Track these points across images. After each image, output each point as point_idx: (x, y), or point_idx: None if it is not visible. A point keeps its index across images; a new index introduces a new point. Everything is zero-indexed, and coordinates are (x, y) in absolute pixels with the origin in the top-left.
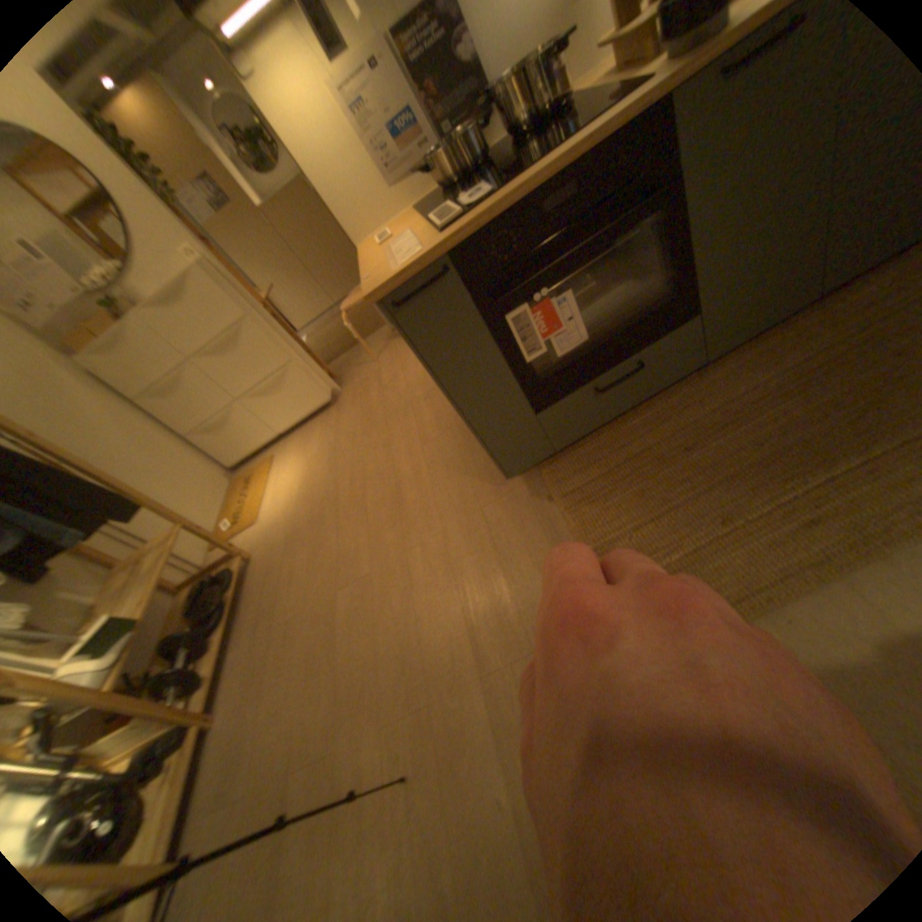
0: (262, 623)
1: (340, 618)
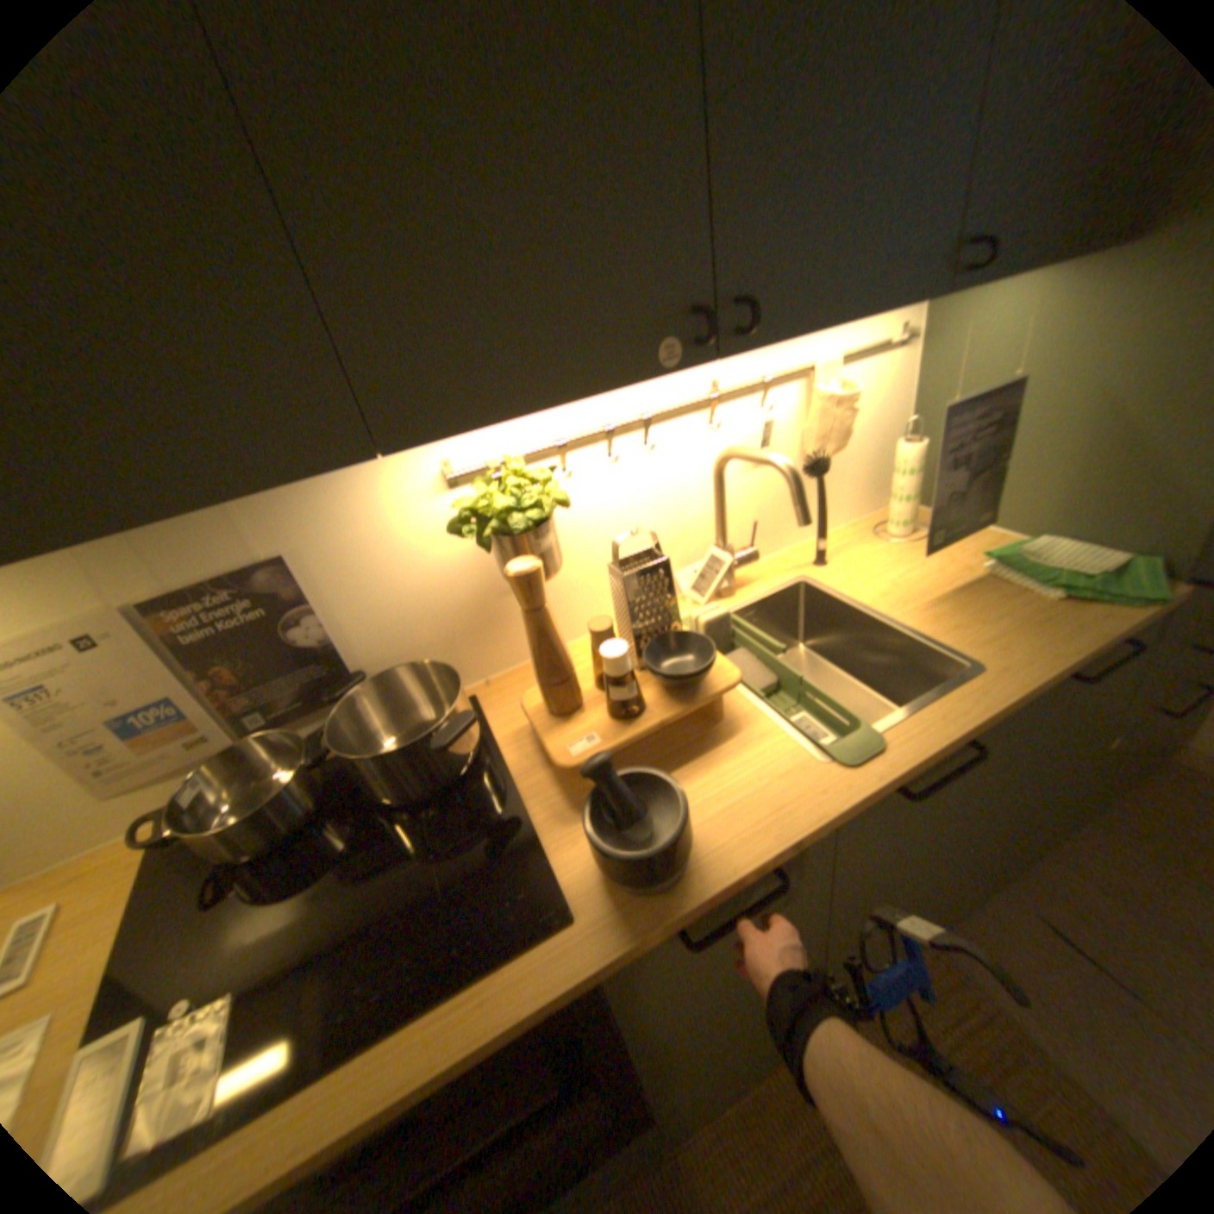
0: None
1: None
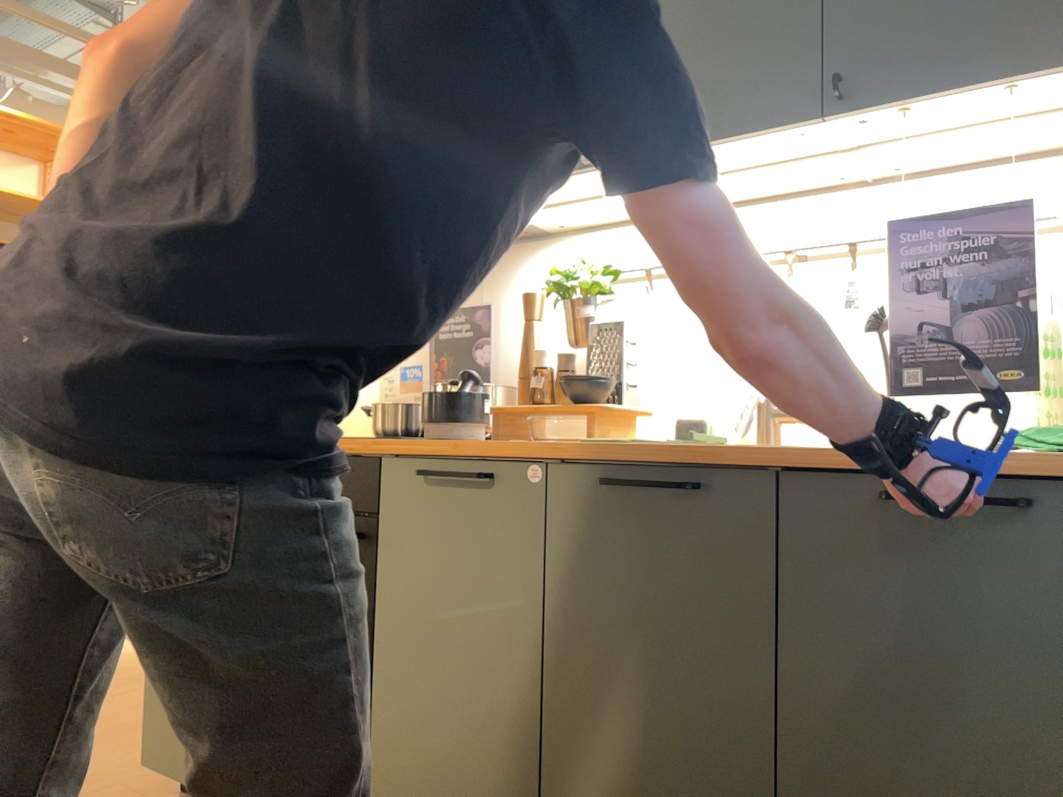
0: None
1: None
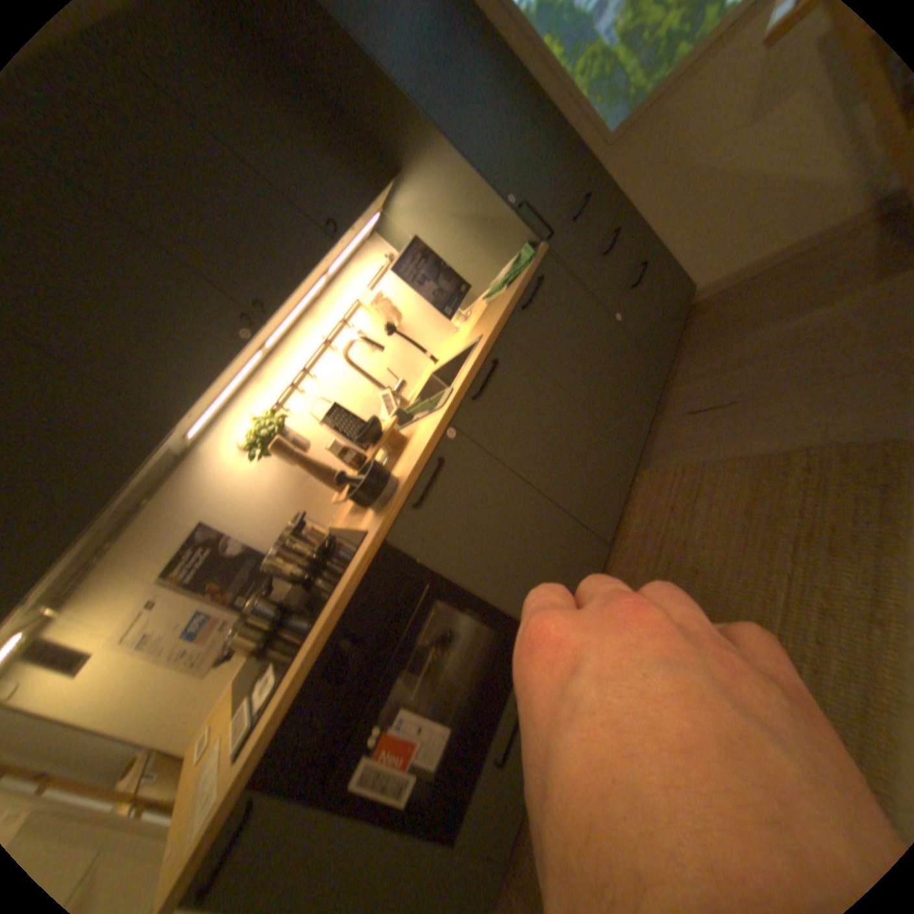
0: None
1: None
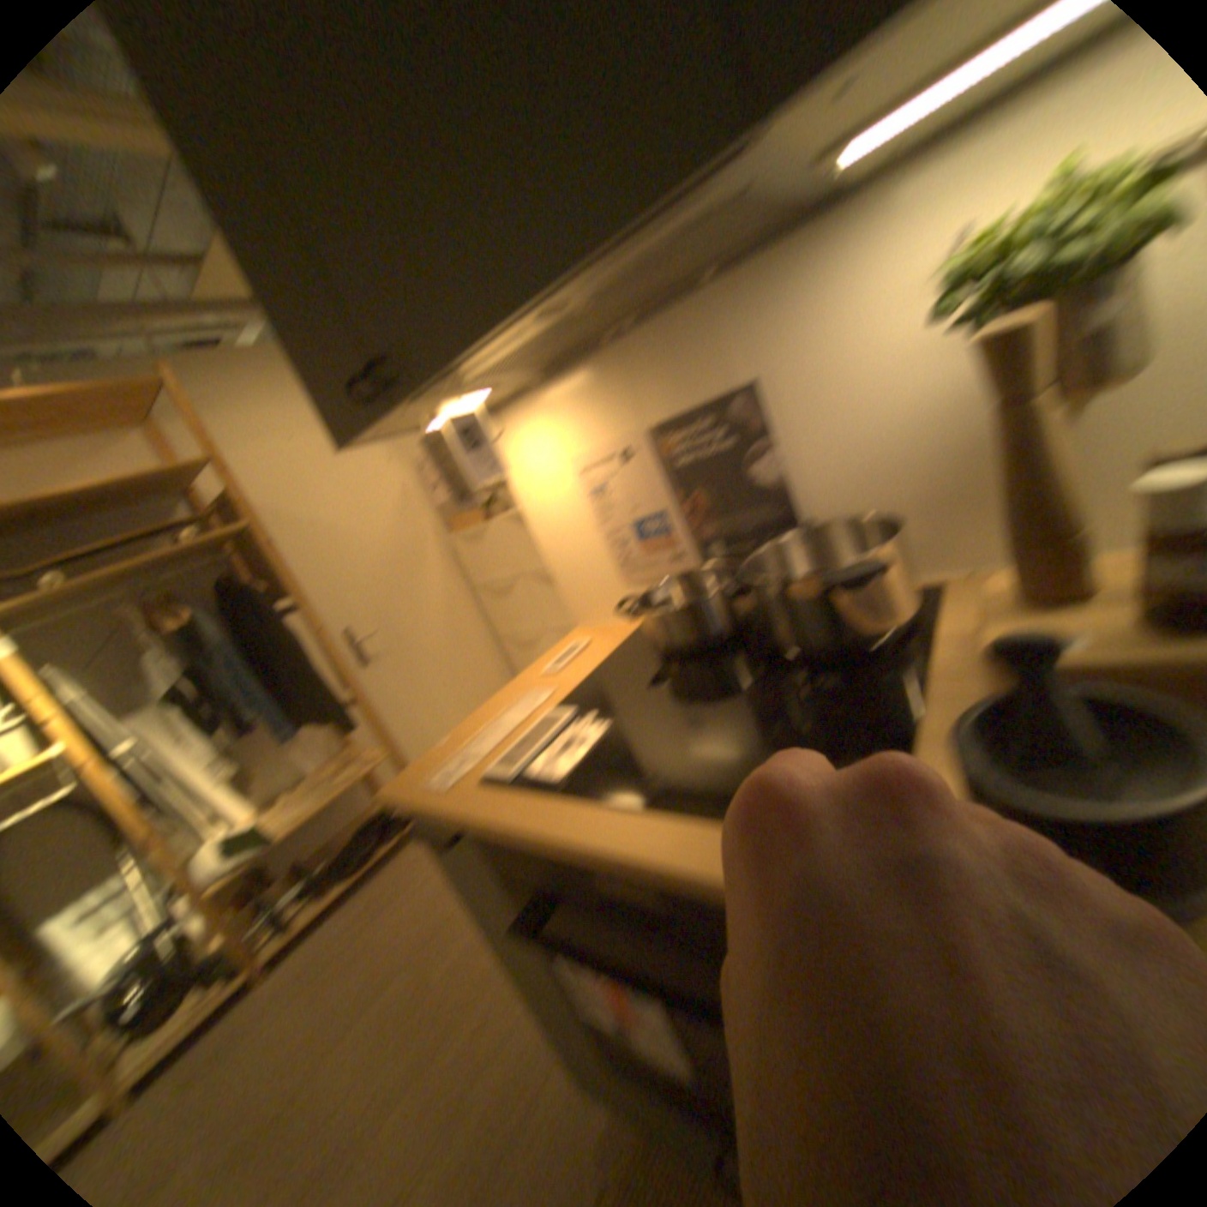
0: (359, 924)
1: (368, 1020)
